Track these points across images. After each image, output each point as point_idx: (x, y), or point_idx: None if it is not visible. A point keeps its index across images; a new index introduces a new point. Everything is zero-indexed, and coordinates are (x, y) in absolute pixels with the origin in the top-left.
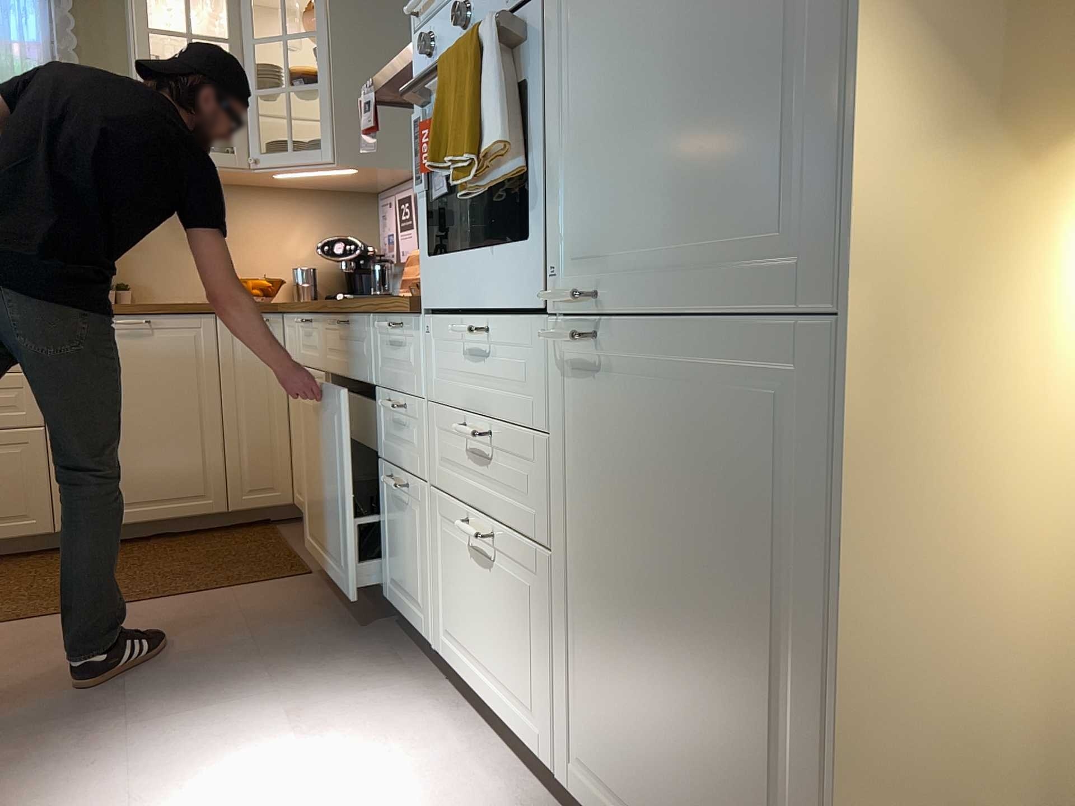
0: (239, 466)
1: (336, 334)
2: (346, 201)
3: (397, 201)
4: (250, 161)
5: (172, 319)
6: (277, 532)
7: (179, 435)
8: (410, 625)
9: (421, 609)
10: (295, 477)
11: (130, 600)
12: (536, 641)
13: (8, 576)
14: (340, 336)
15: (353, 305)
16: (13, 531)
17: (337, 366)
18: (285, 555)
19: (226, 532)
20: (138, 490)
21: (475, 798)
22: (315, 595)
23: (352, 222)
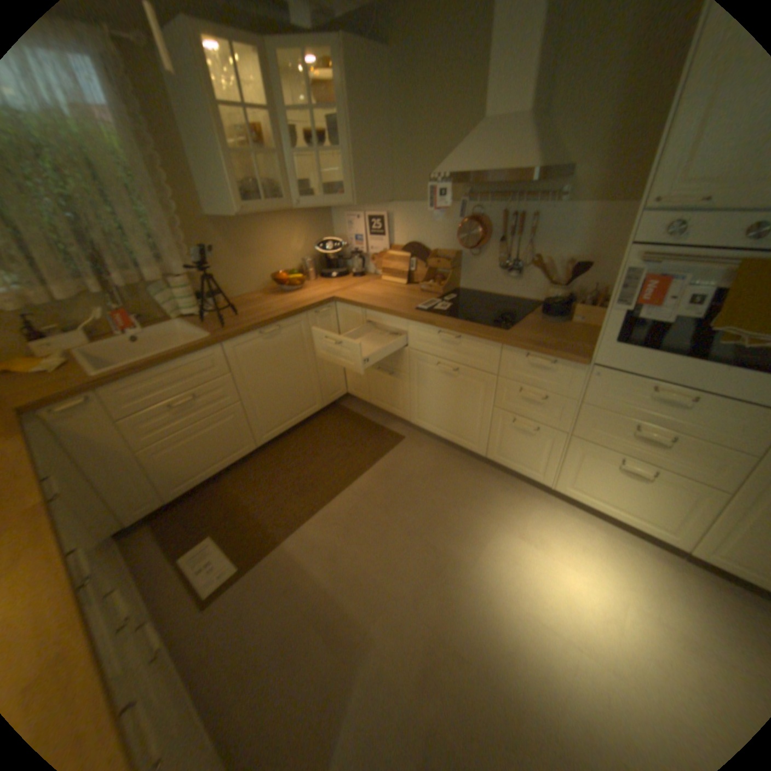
0: (325, 386)
1: (433, 337)
2: (315, 211)
3: (365, 218)
4: (289, 203)
5: (287, 322)
6: (349, 411)
7: (300, 381)
8: (519, 473)
9: (538, 471)
10: (351, 383)
11: (347, 482)
12: (688, 512)
13: (254, 482)
14: (440, 339)
15: (482, 335)
16: (238, 457)
17: (432, 352)
18: (375, 427)
19: (323, 417)
20: (287, 414)
21: (633, 556)
22: (425, 453)
23: (319, 224)
